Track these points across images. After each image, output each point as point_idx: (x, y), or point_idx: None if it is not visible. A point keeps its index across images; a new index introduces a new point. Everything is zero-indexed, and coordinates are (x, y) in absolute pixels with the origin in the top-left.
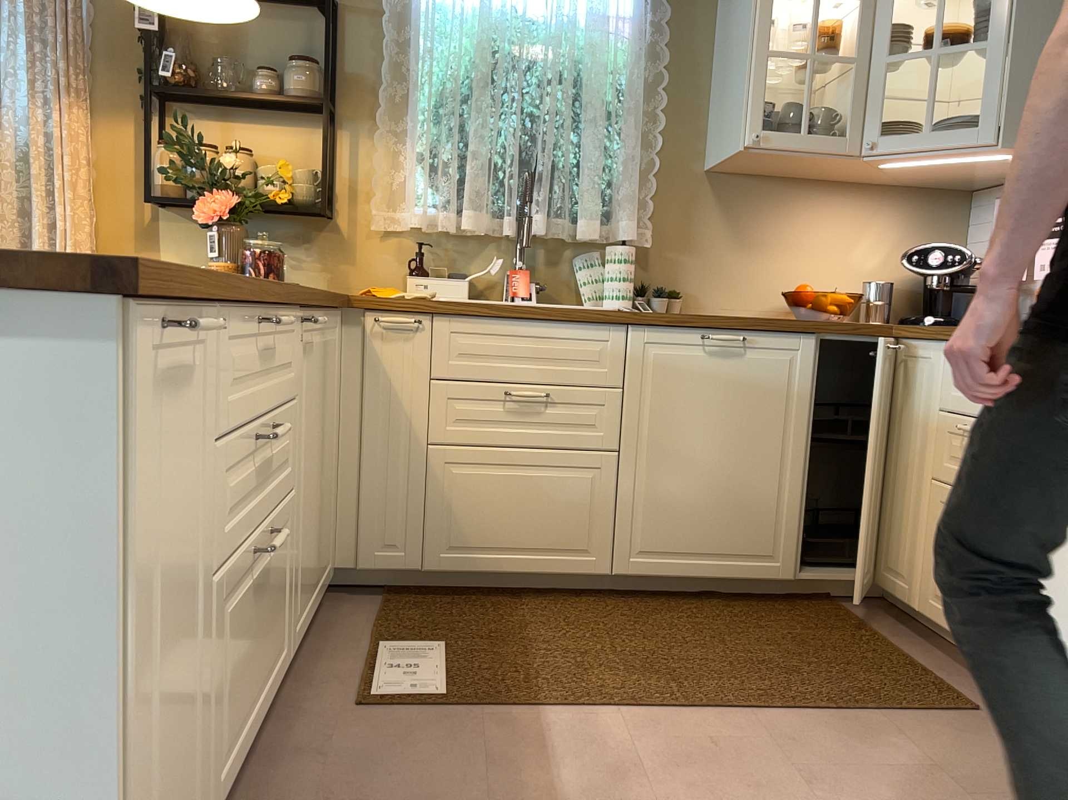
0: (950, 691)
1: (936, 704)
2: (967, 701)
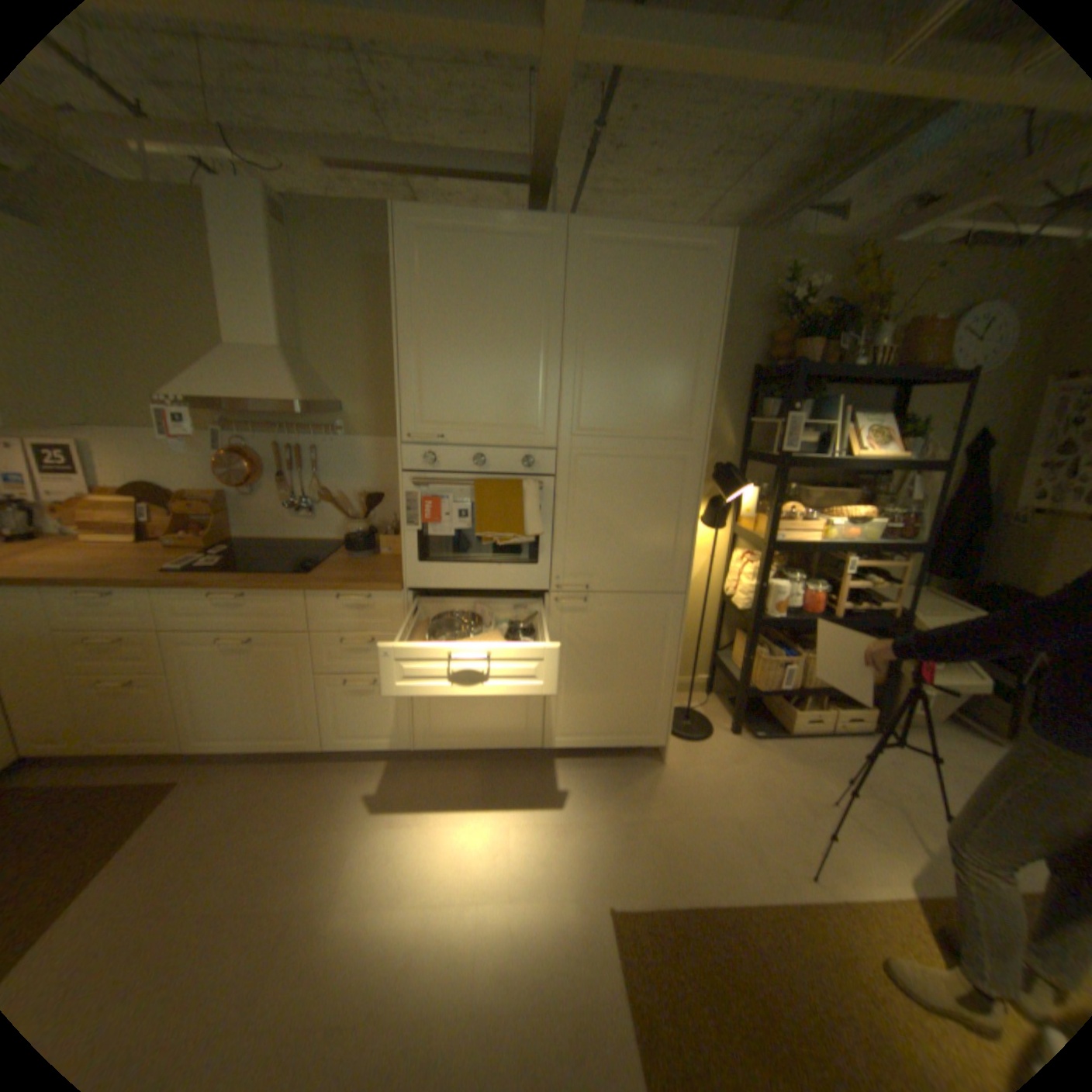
0: (149, 786)
1: (152, 801)
2: (163, 784)
